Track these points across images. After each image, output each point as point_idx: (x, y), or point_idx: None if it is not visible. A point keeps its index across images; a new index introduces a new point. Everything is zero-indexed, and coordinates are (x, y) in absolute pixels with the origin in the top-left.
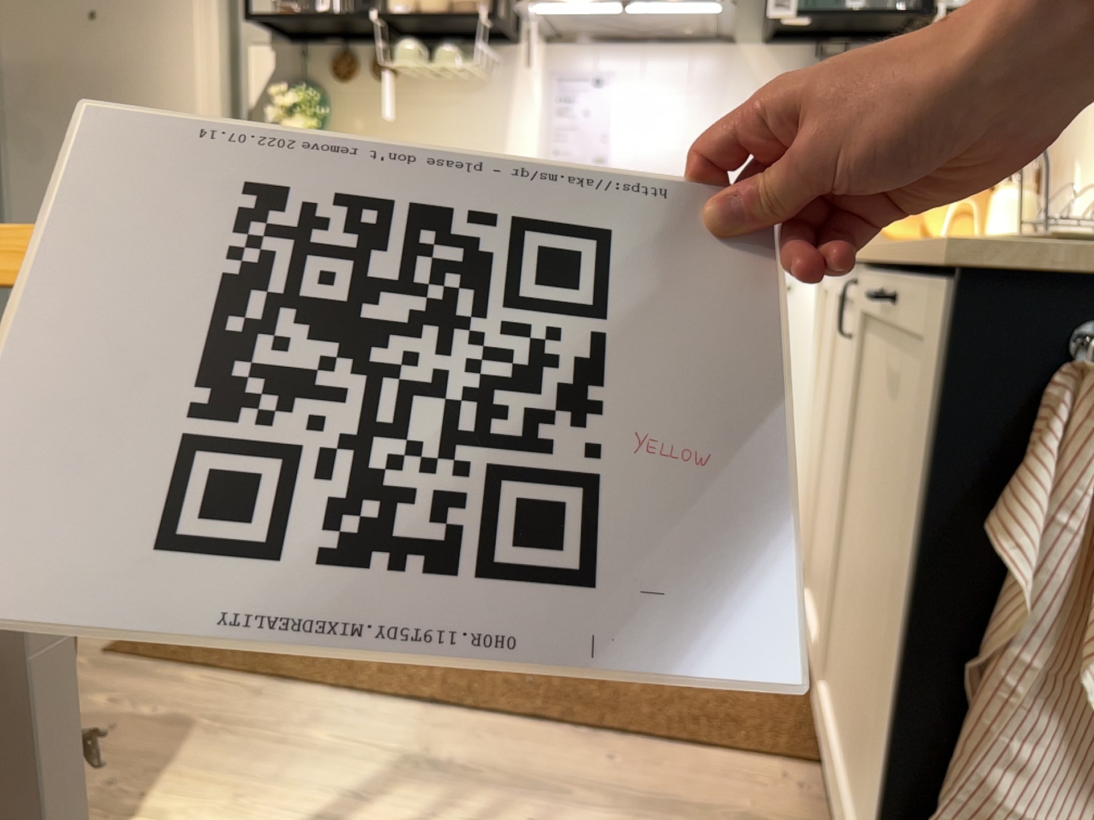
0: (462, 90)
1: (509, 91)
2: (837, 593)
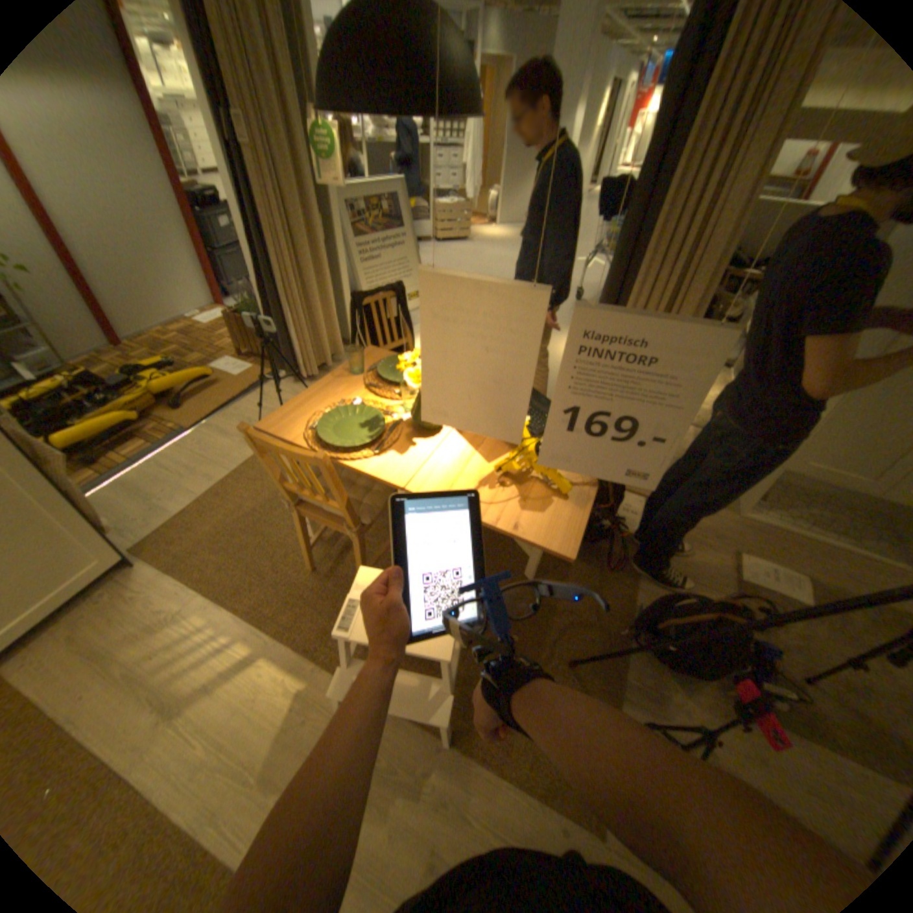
0: None
1: None
2: None
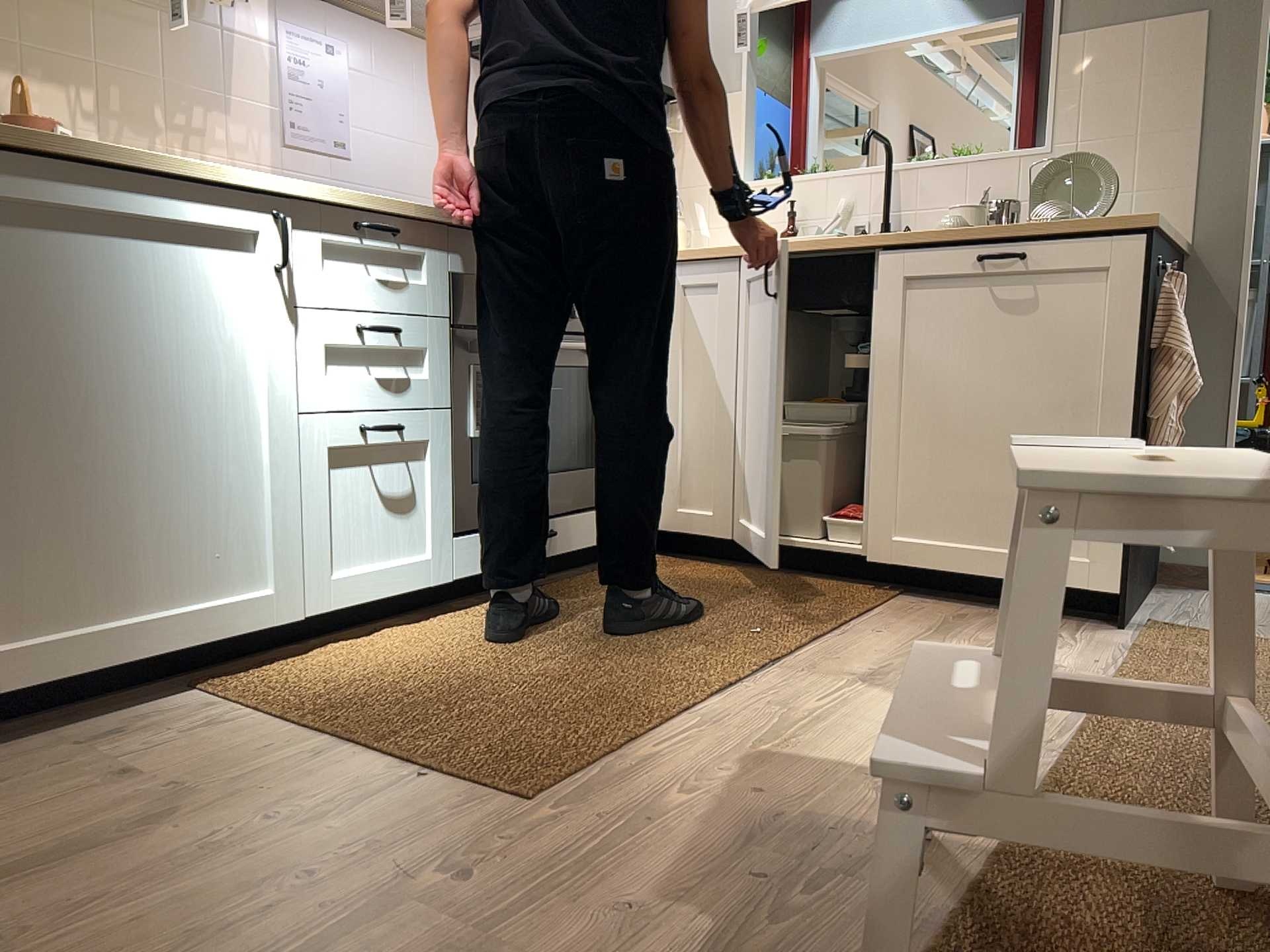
0: (168, 8)
1: (235, 31)
2: (903, 466)
